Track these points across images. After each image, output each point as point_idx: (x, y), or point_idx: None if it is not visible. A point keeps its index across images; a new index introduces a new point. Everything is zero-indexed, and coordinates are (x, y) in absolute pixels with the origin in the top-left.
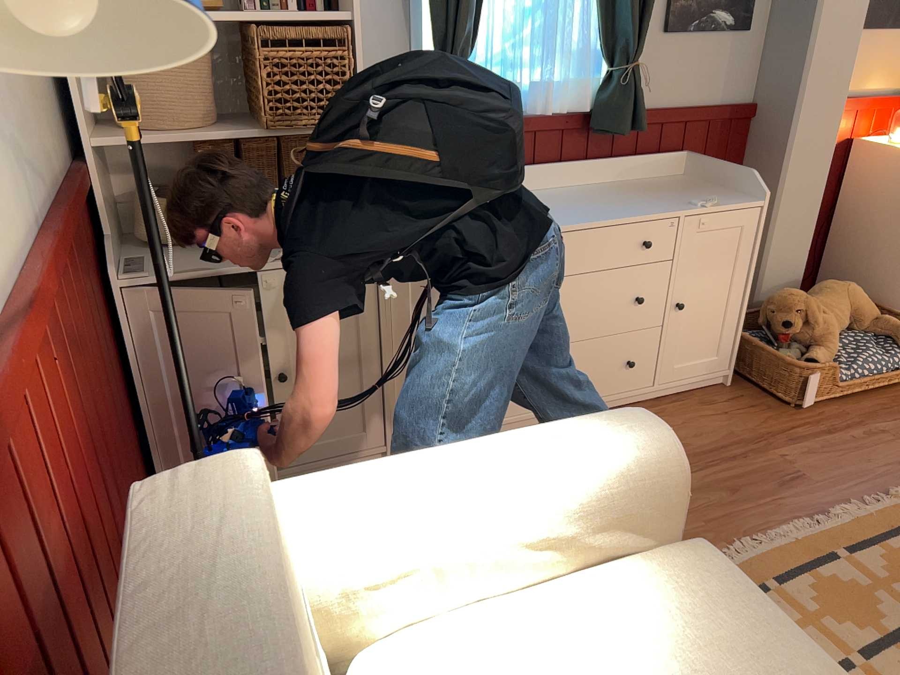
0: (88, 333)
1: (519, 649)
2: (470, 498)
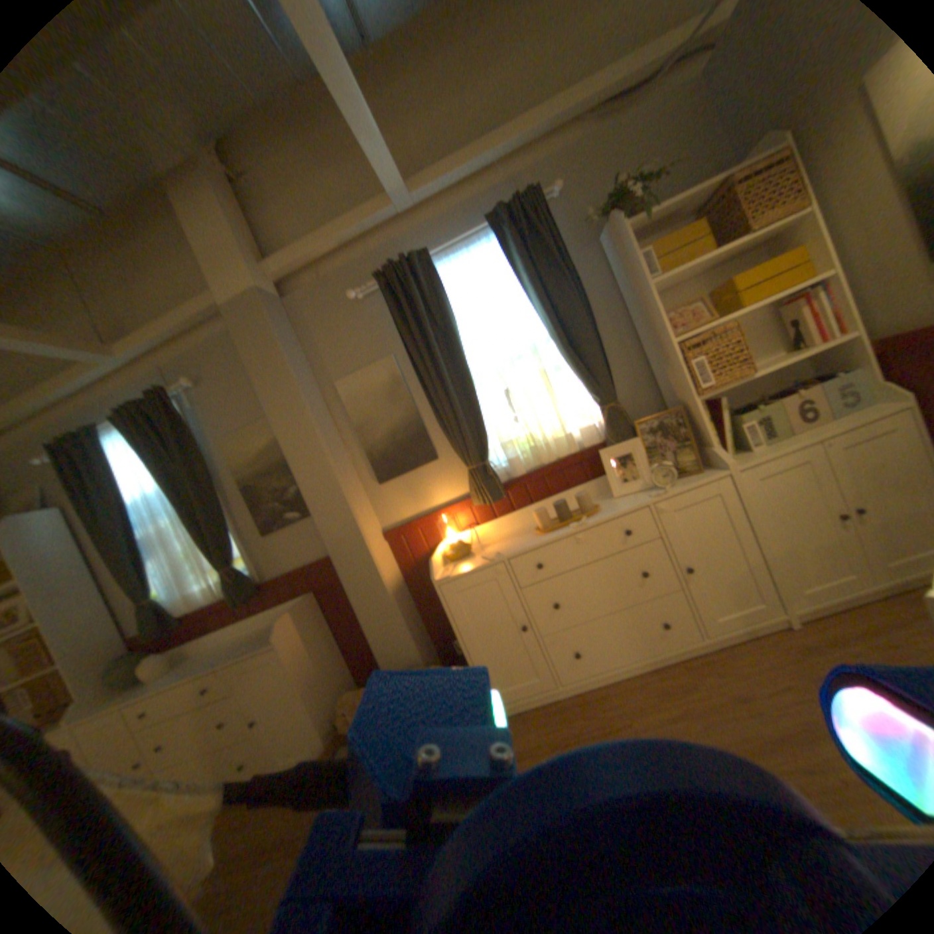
0: None
1: None
2: None
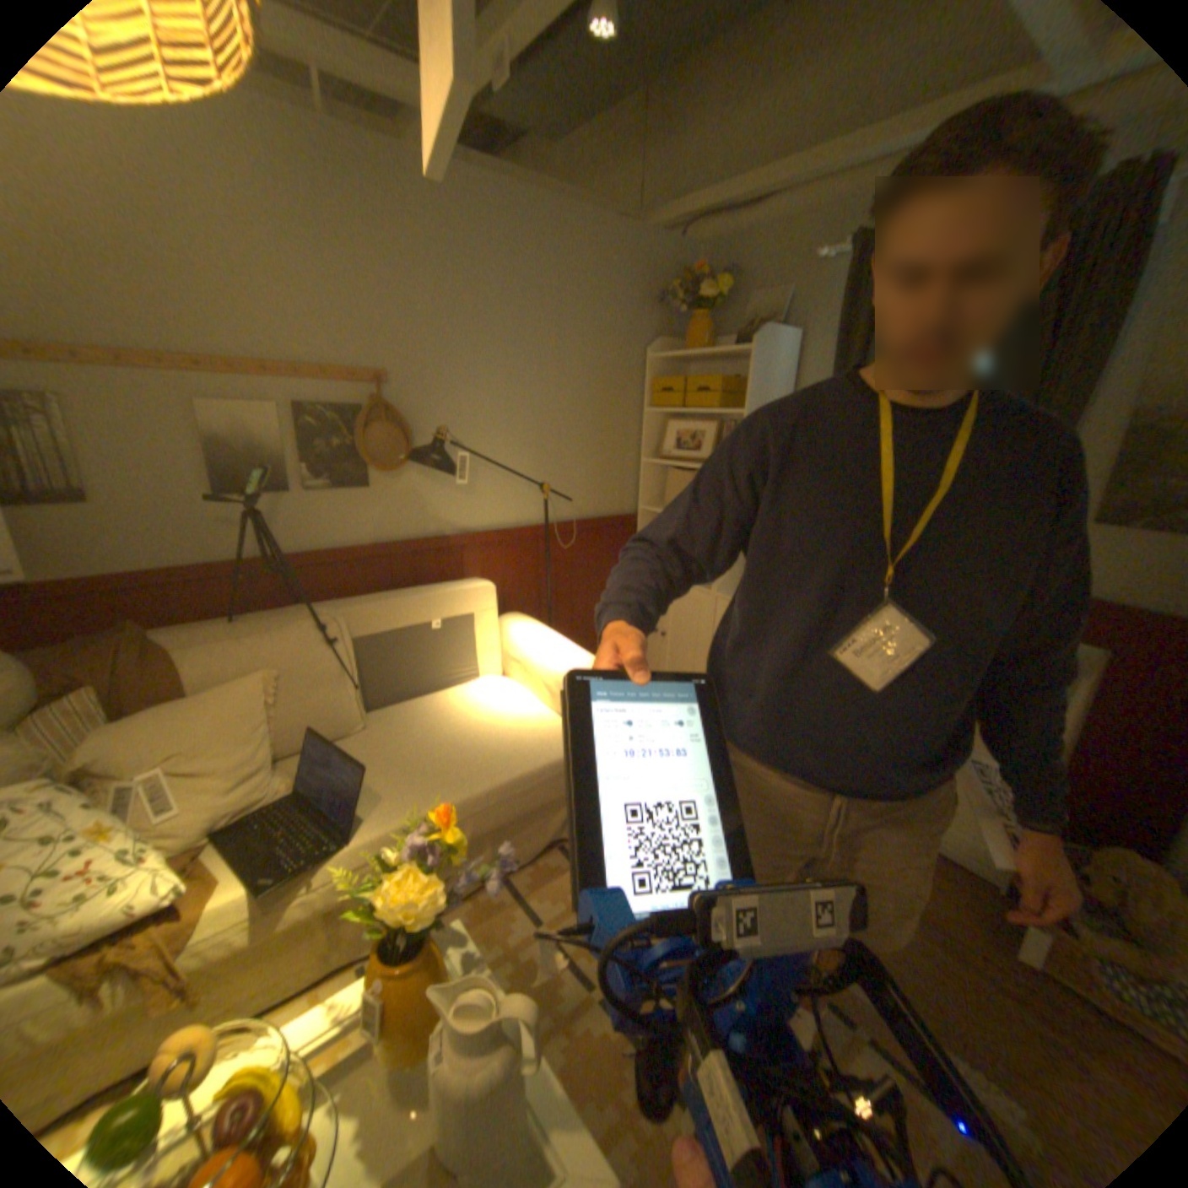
0: (582, 568)
1: (511, 702)
2: (547, 654)
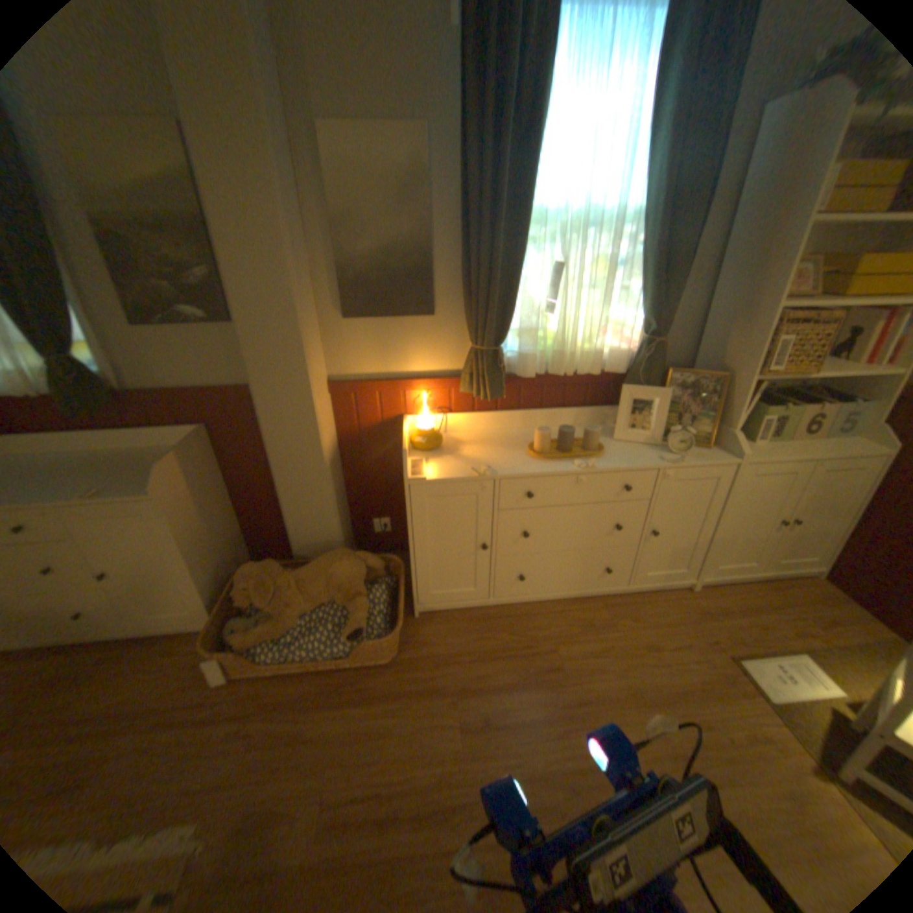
0: None
1: None
2: None
